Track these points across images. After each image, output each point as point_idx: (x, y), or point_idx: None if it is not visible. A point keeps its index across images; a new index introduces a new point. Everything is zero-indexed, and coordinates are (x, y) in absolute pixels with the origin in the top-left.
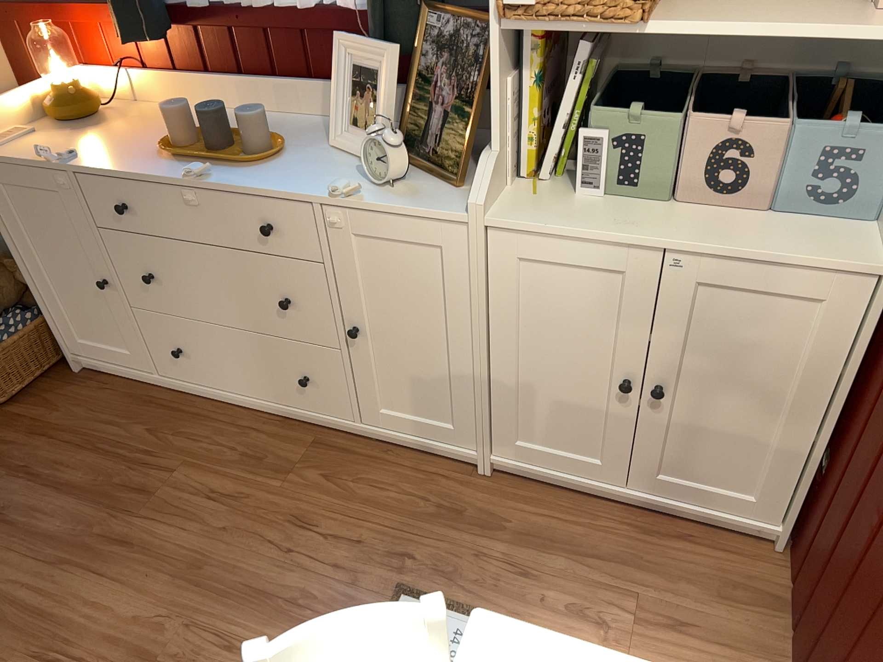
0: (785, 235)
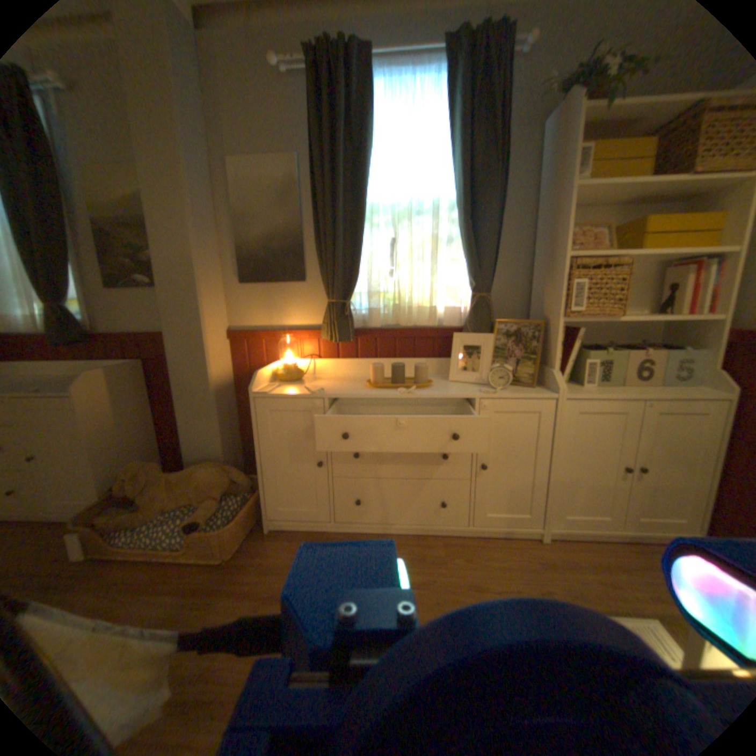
0: (682, 391)
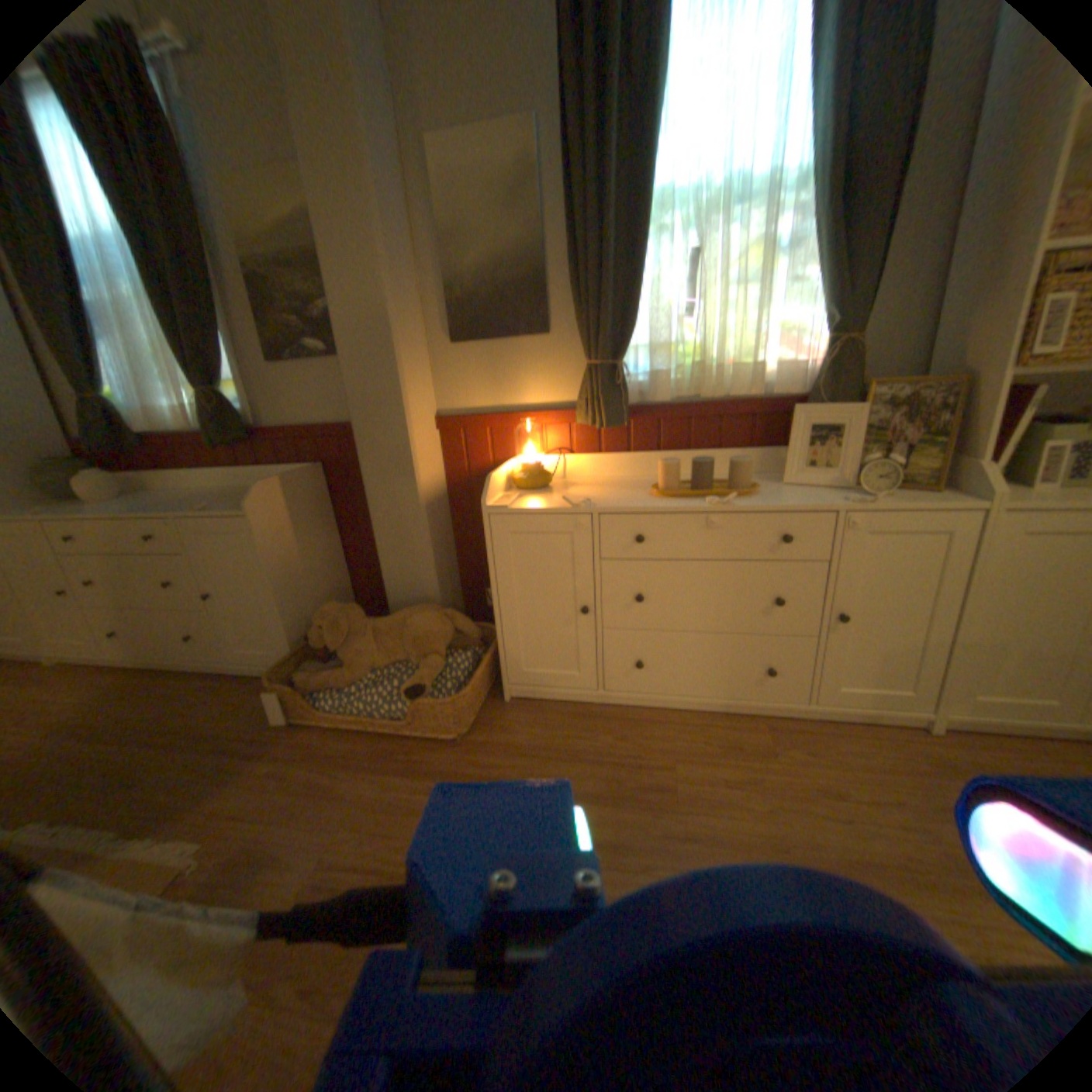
0: None
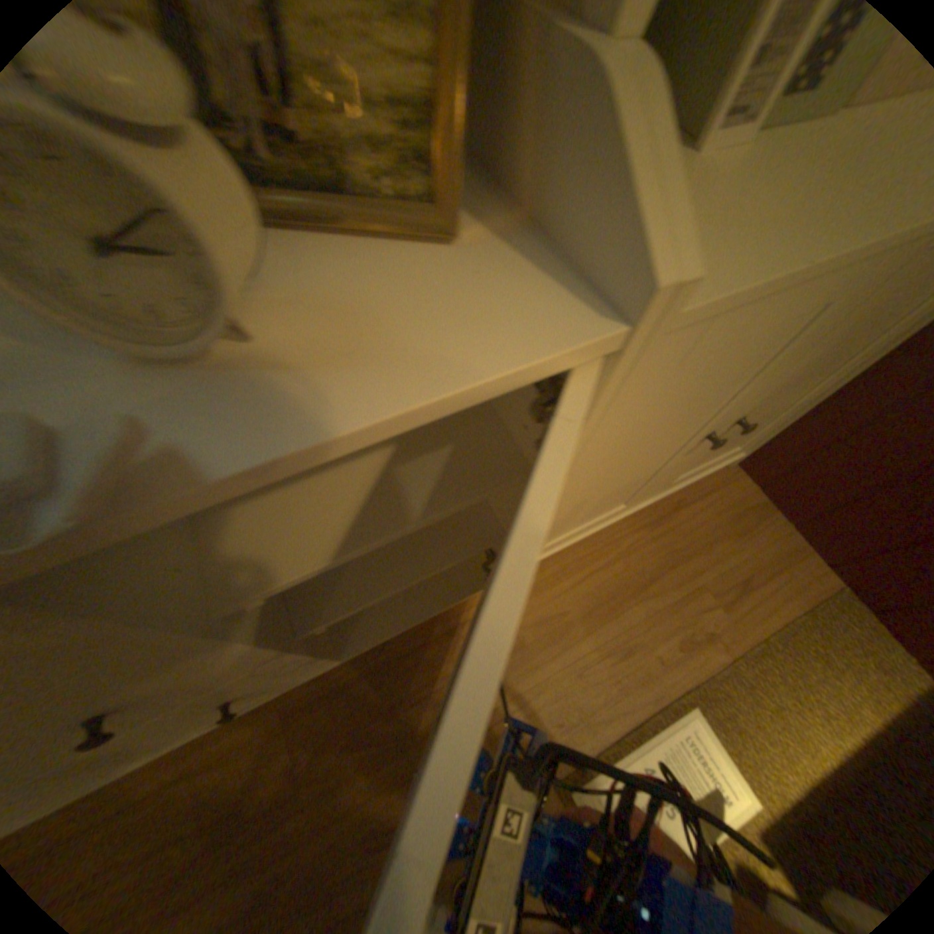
0: None
